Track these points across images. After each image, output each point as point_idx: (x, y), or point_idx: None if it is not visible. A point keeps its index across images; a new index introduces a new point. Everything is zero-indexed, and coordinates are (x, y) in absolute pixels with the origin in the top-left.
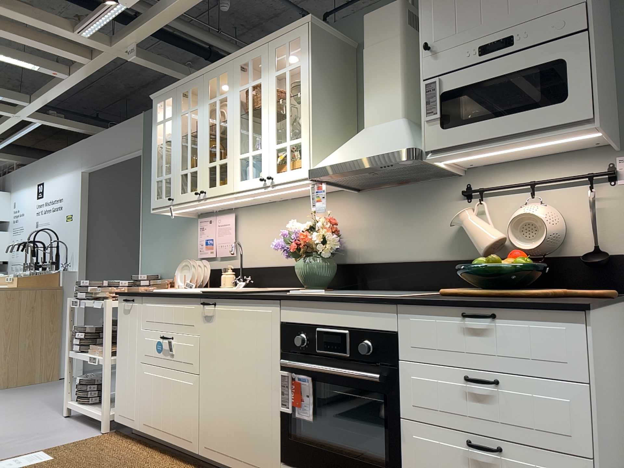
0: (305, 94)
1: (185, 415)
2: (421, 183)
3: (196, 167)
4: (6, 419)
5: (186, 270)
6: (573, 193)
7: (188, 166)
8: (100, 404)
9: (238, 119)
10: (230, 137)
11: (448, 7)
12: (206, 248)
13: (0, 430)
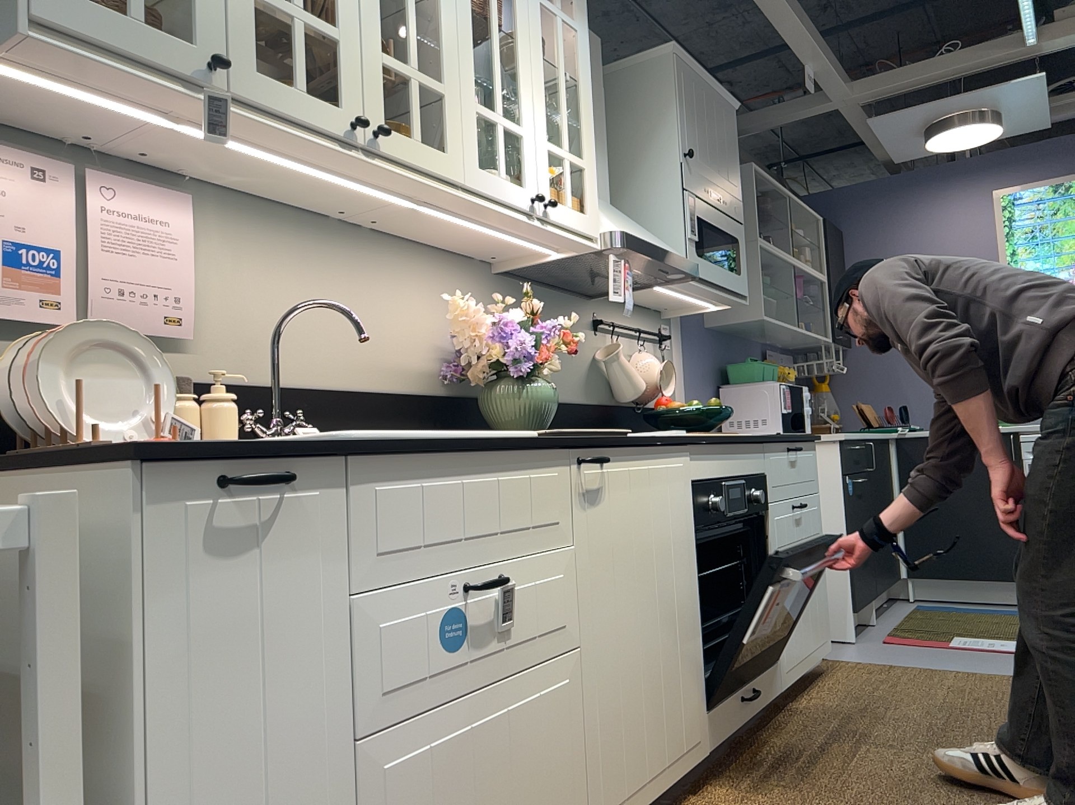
0: (588, 91)
1: (557, 781)
2: (563, 293)
3: (332, 27)
4: None
5: (84, 363)
6: (650, 348)
7: (299, 1)
8: None
9: (469, 11)
10: (453, 41)
11: (695, 126)
12: (13, 282)
13: None
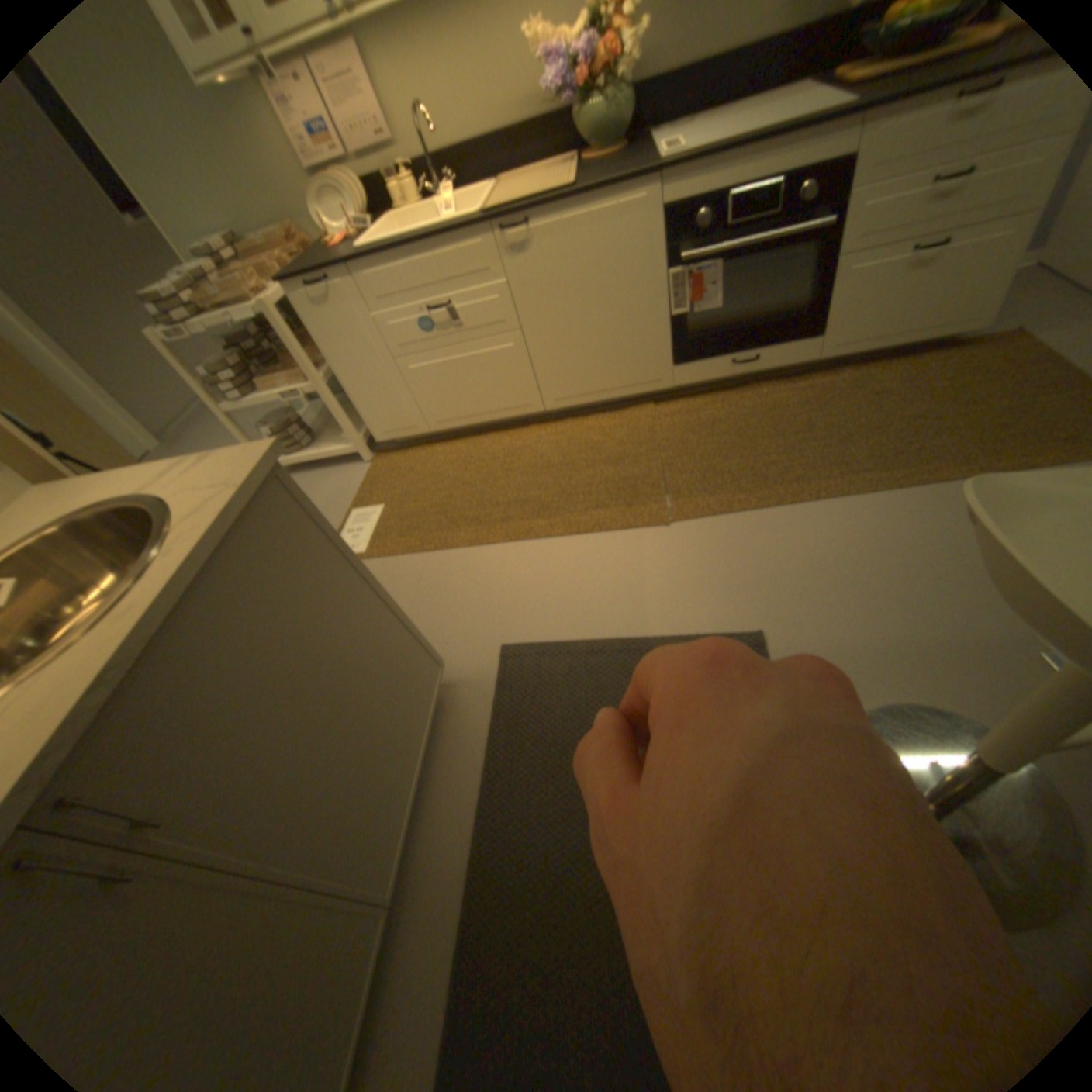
0: None
1: (513, 381)
2: None
3: None
4: None
5: (326, 193)
6: None
7: None
8: (317, 440)
9: None
10: None
11: None
12: (315, 140)
13: None
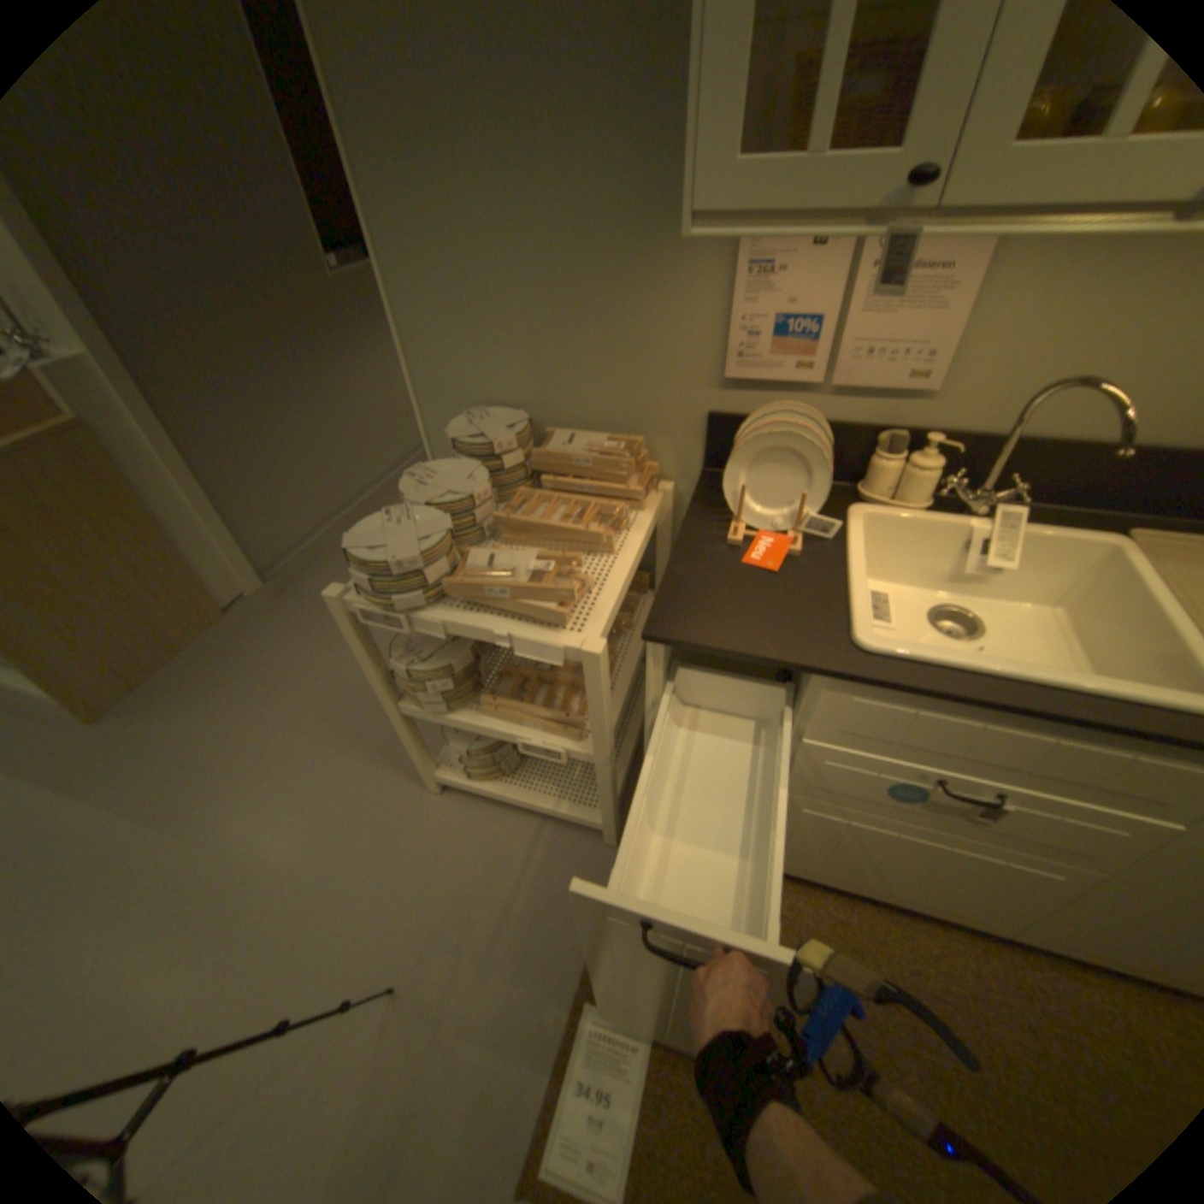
0: None
1: (997, 903)
2: None
3: None
4: (306, 858)
5: (773, 458)
6: None
7: None
8: (528, 764)
9: None
10: None
11: None
12: (779, 350)
13: (351, 924)
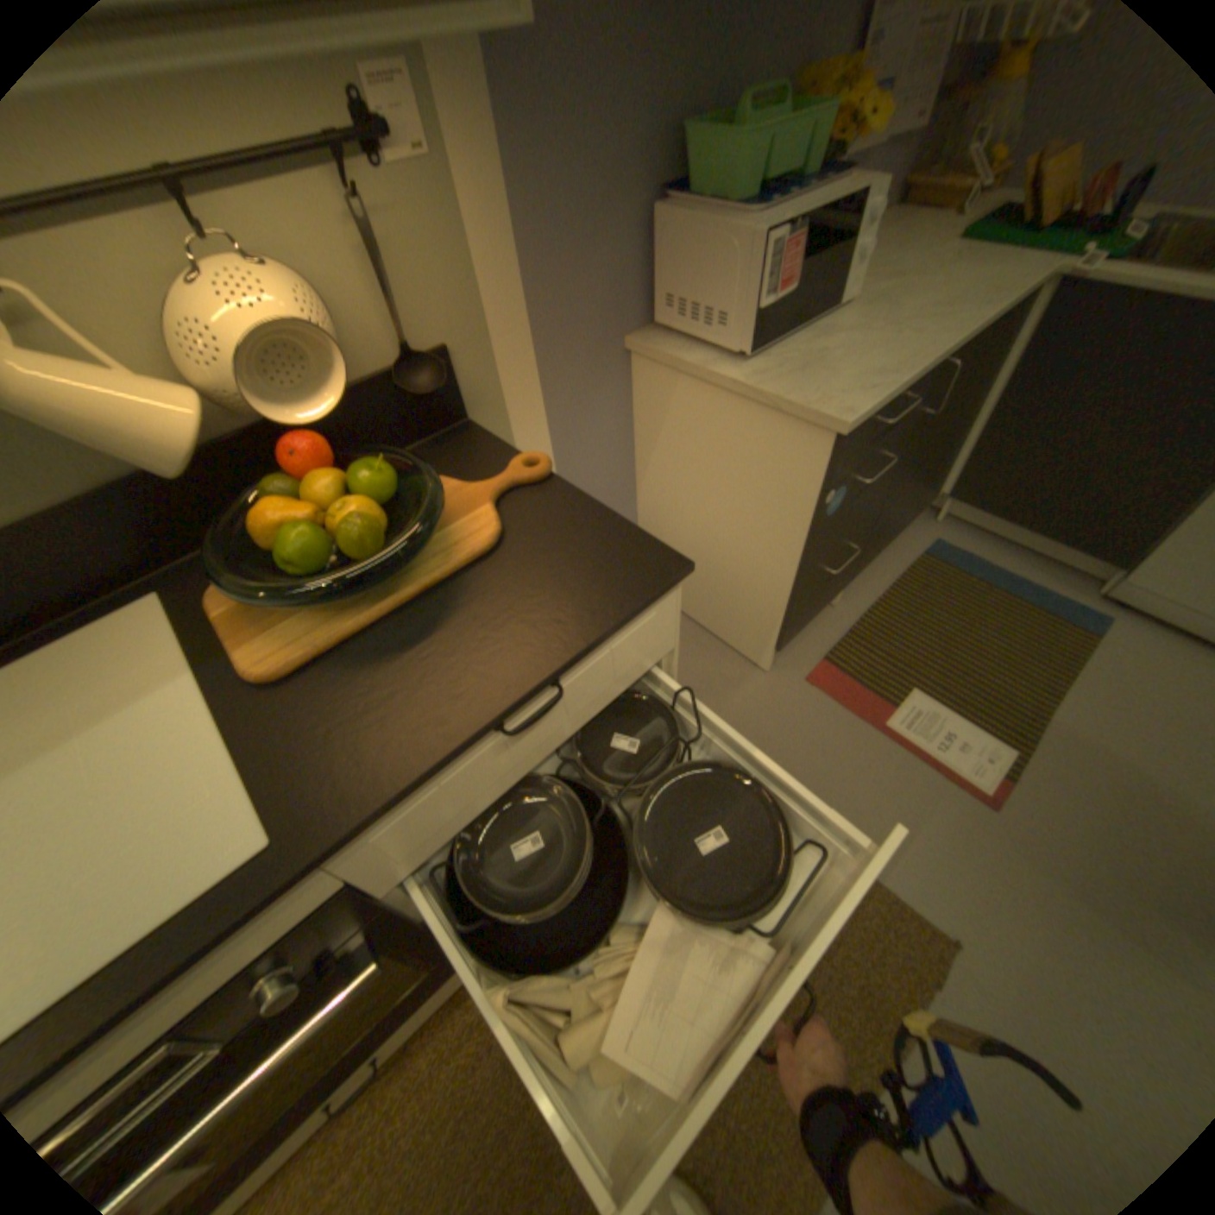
0: None
1: None
2: None
3: None
4: None
5: None
6: (296, 199)
7: None
8: None
9: None
10: None
11: None
12: None
13: None
